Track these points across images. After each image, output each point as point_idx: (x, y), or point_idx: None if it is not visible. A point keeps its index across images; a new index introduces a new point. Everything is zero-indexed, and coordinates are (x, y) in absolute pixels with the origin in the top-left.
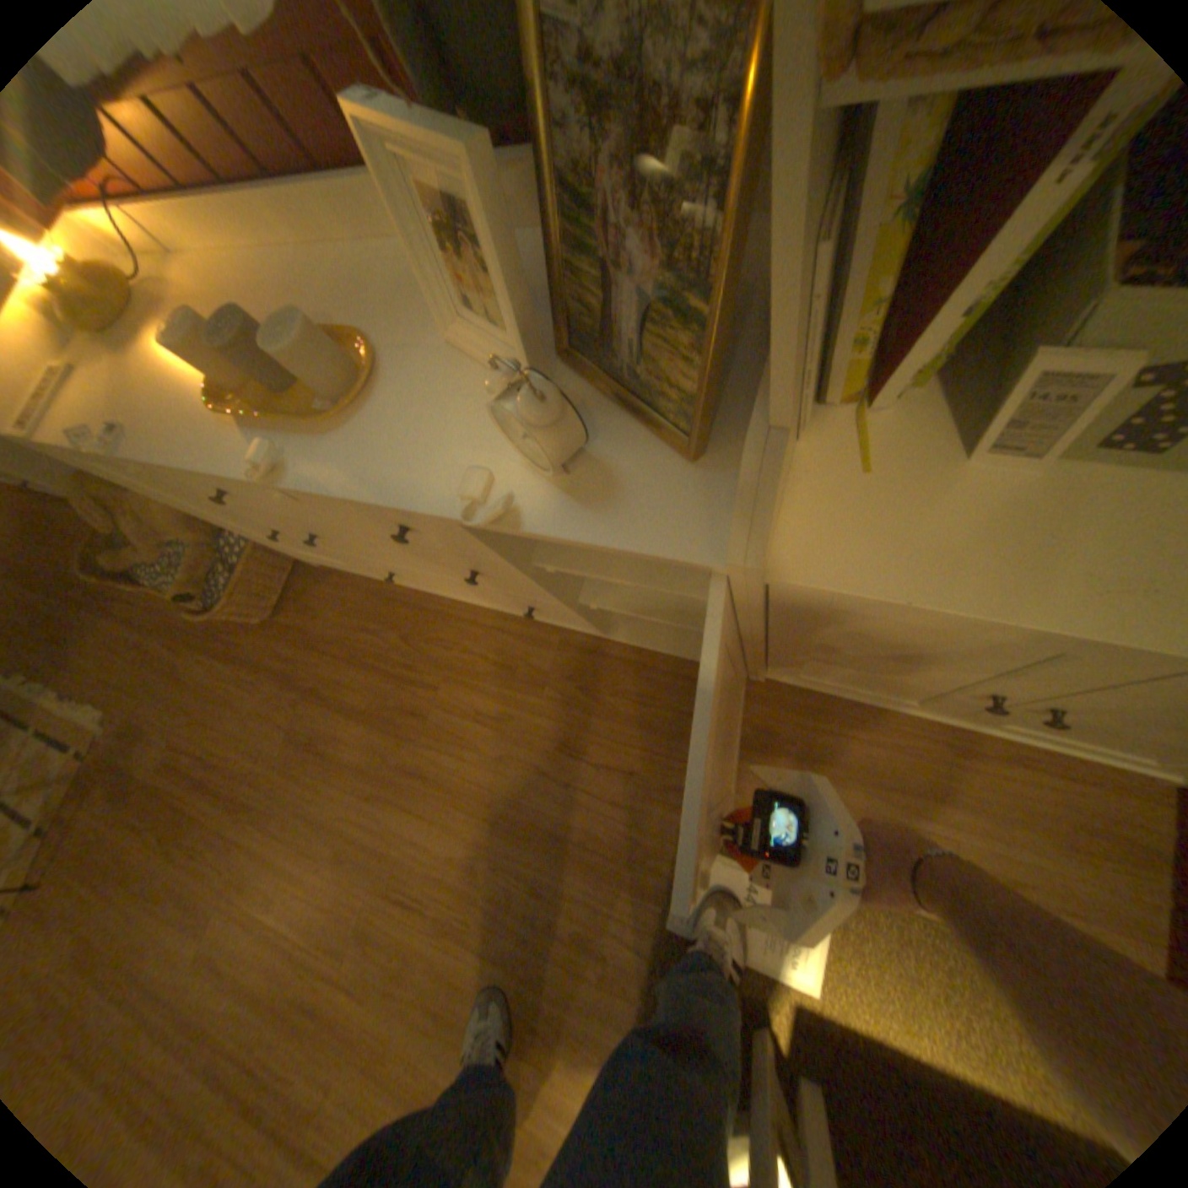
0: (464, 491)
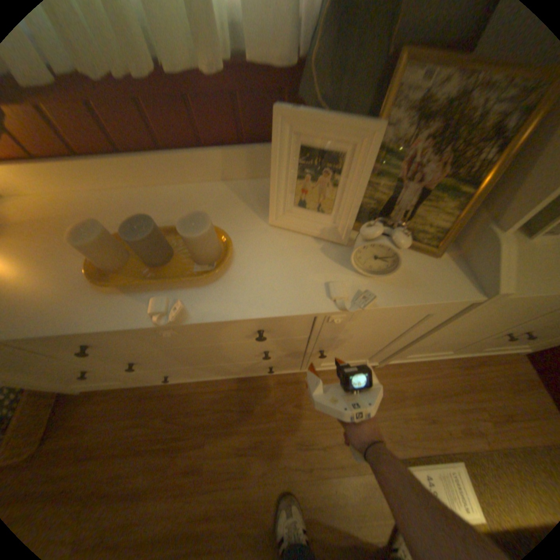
0: (338, 293)
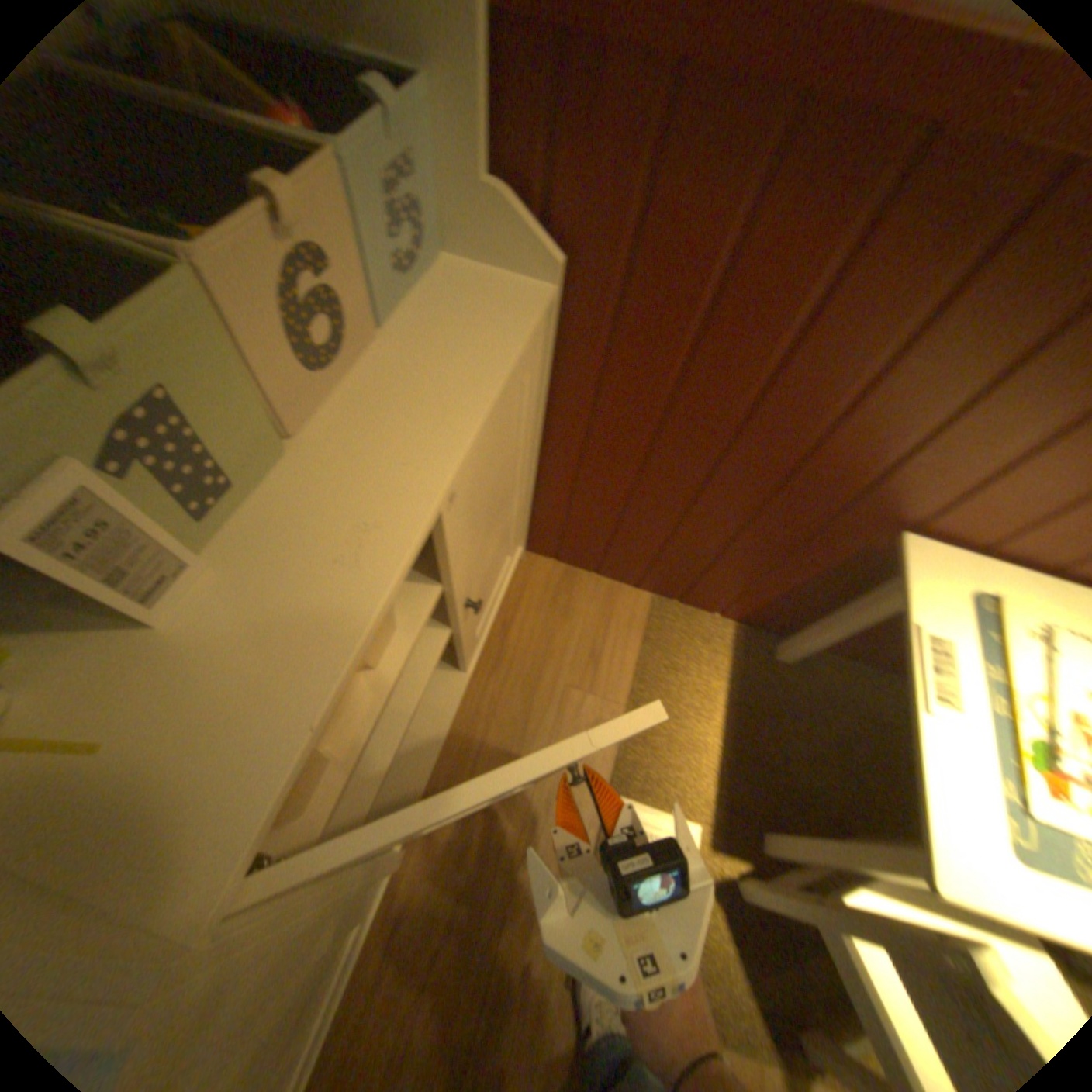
0: None
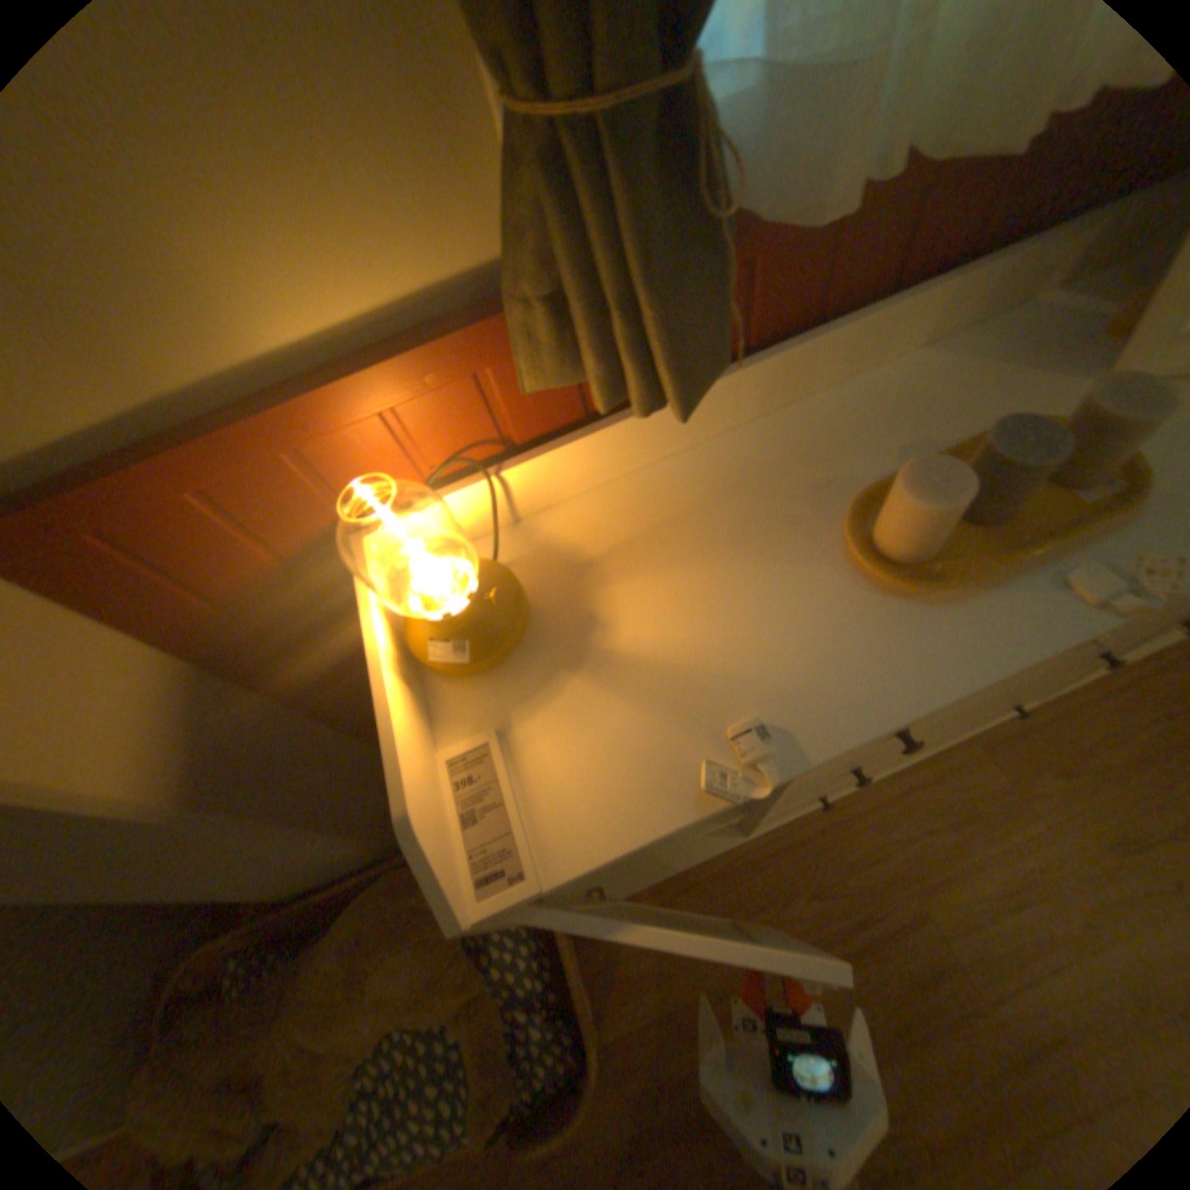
0: None
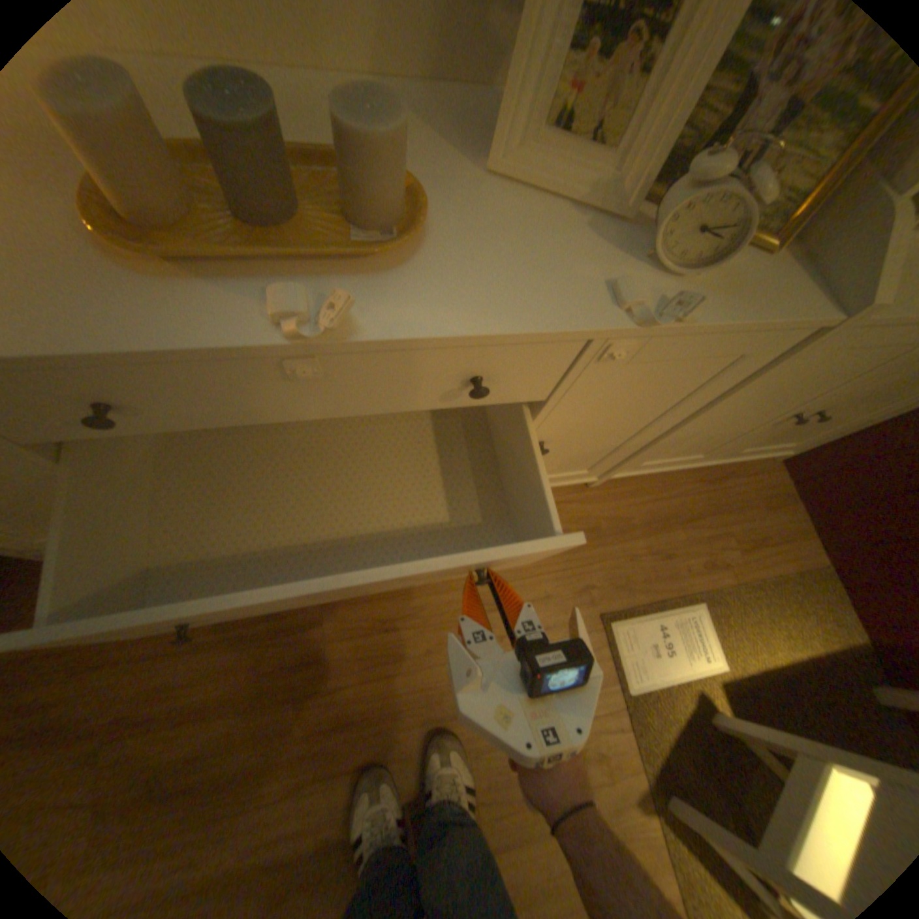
0: (634, 295)
